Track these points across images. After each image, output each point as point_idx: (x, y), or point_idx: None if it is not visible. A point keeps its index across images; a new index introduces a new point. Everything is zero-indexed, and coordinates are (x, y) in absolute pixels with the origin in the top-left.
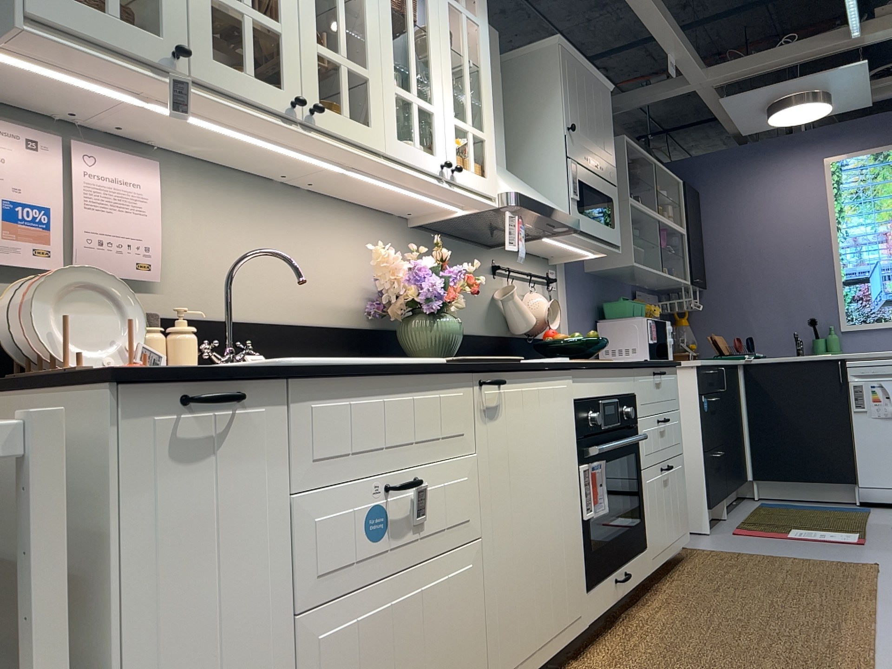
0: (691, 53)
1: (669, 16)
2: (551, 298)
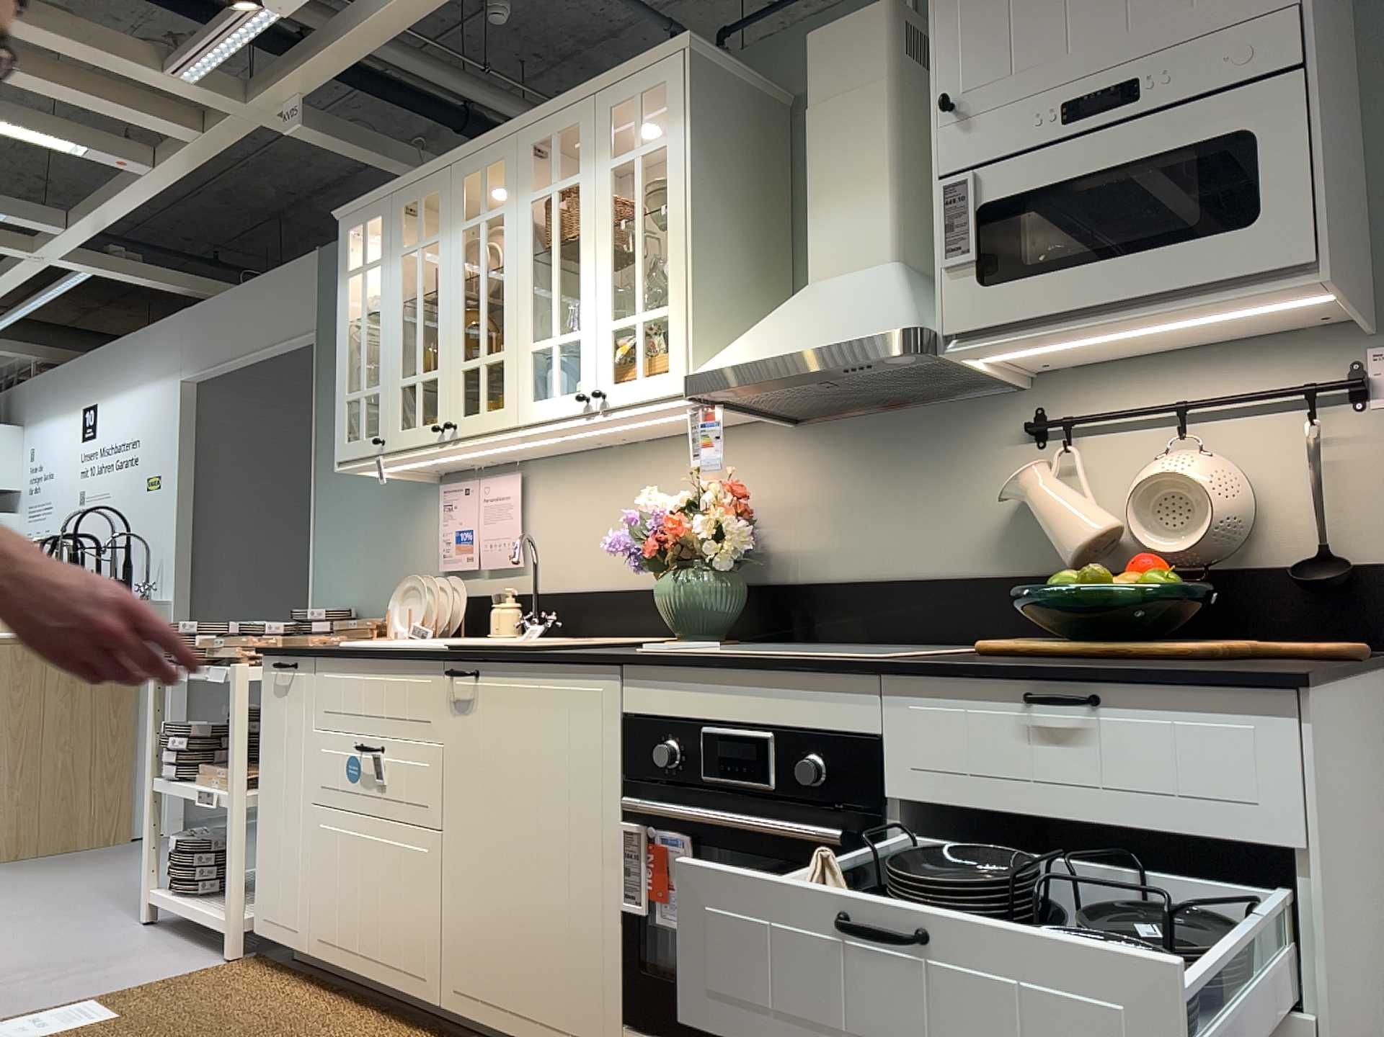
0: None
1: None
2: (1304, 447)
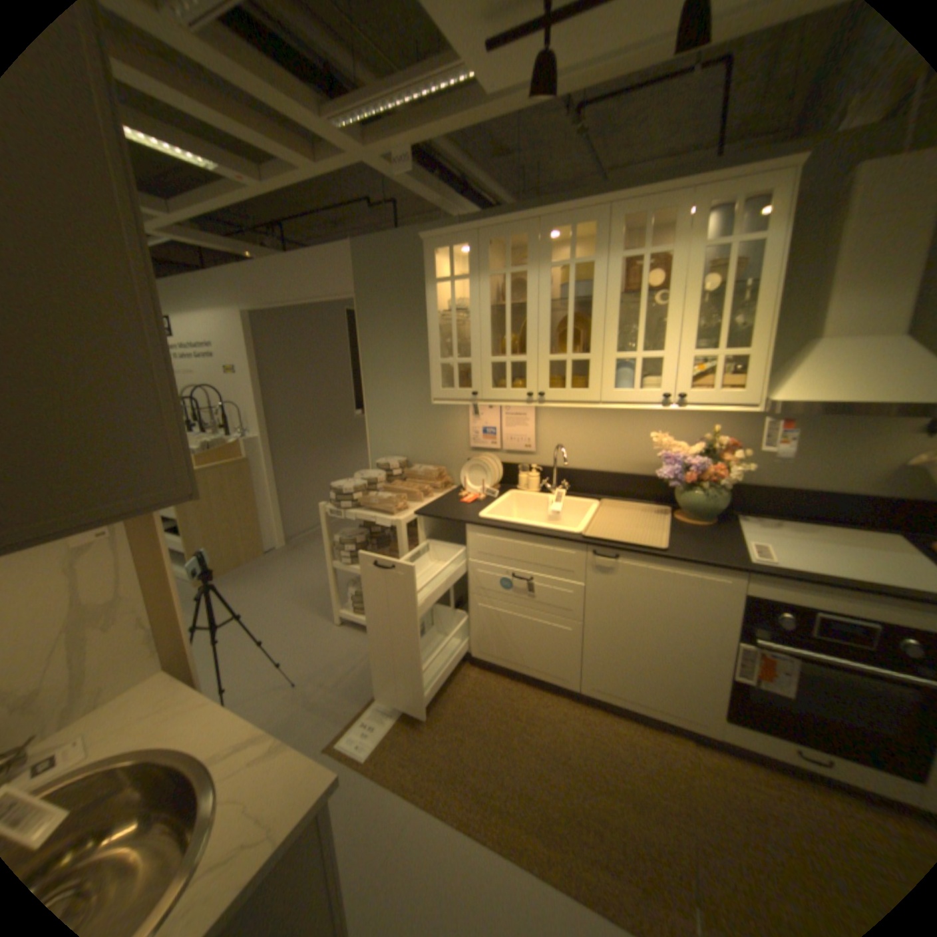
0: None
1: None
2: None
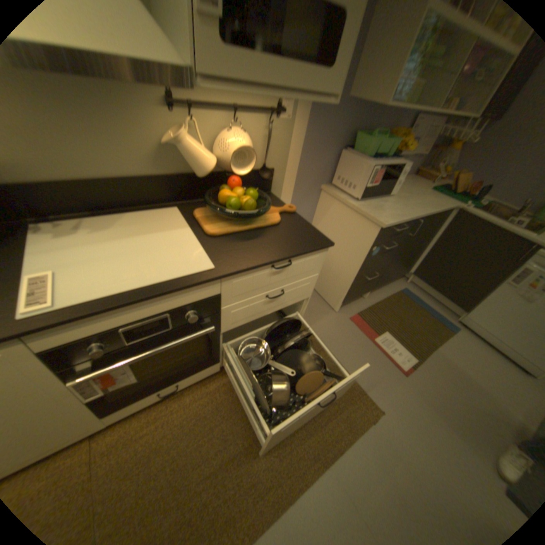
0: None
1: None
2: (268, 130)
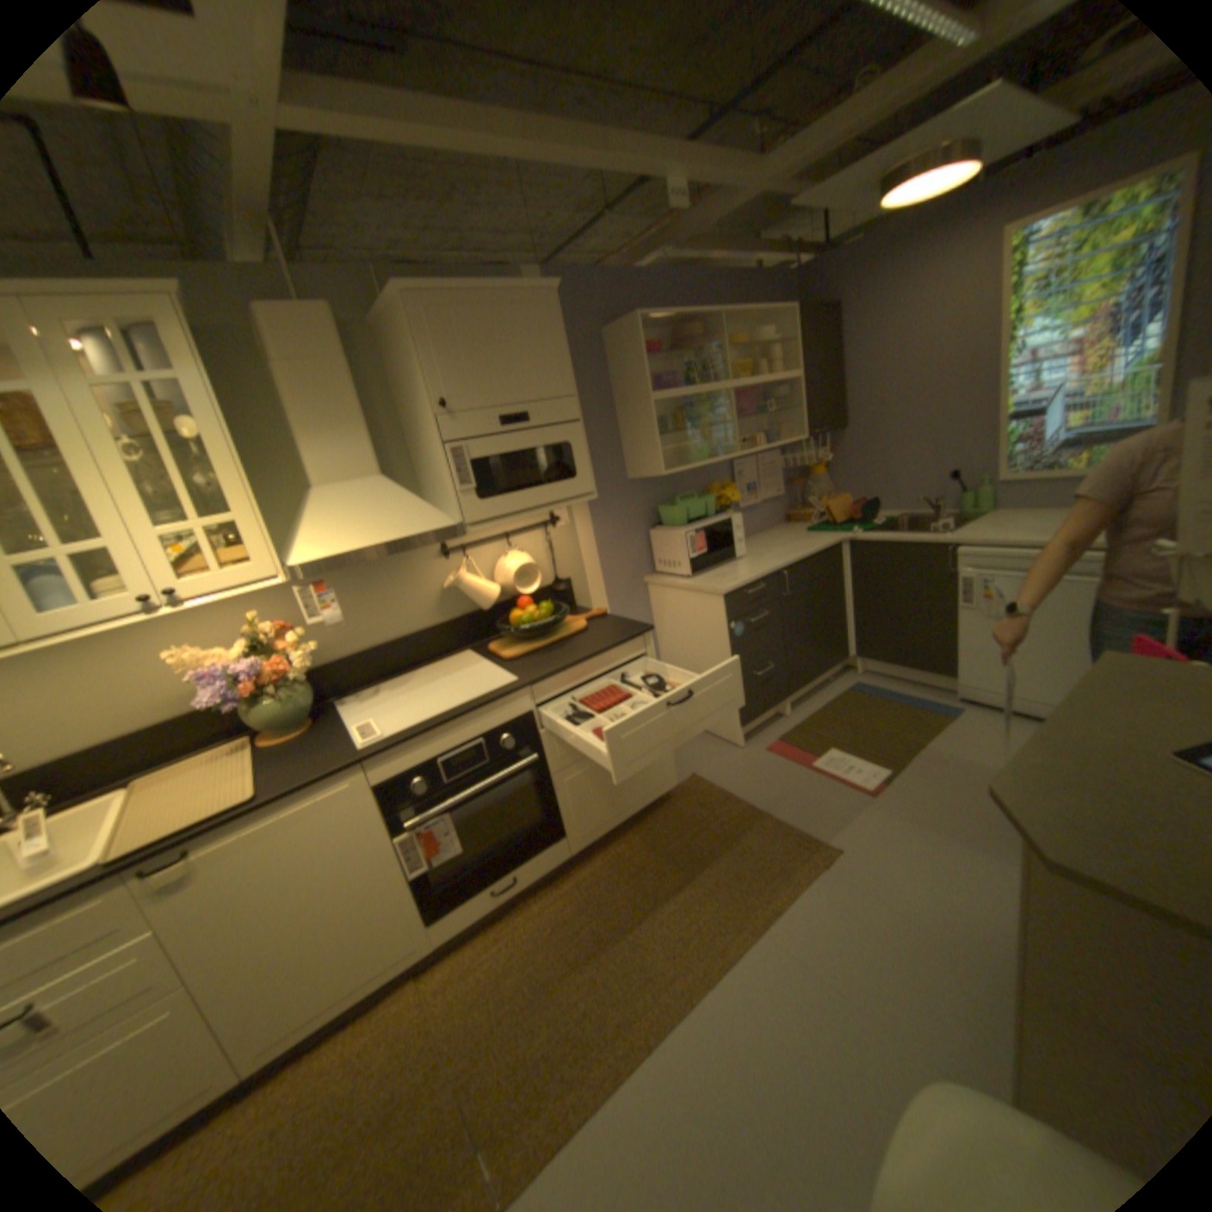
0: (707, 156)
1: (622, 131)
2: (548, 544)
